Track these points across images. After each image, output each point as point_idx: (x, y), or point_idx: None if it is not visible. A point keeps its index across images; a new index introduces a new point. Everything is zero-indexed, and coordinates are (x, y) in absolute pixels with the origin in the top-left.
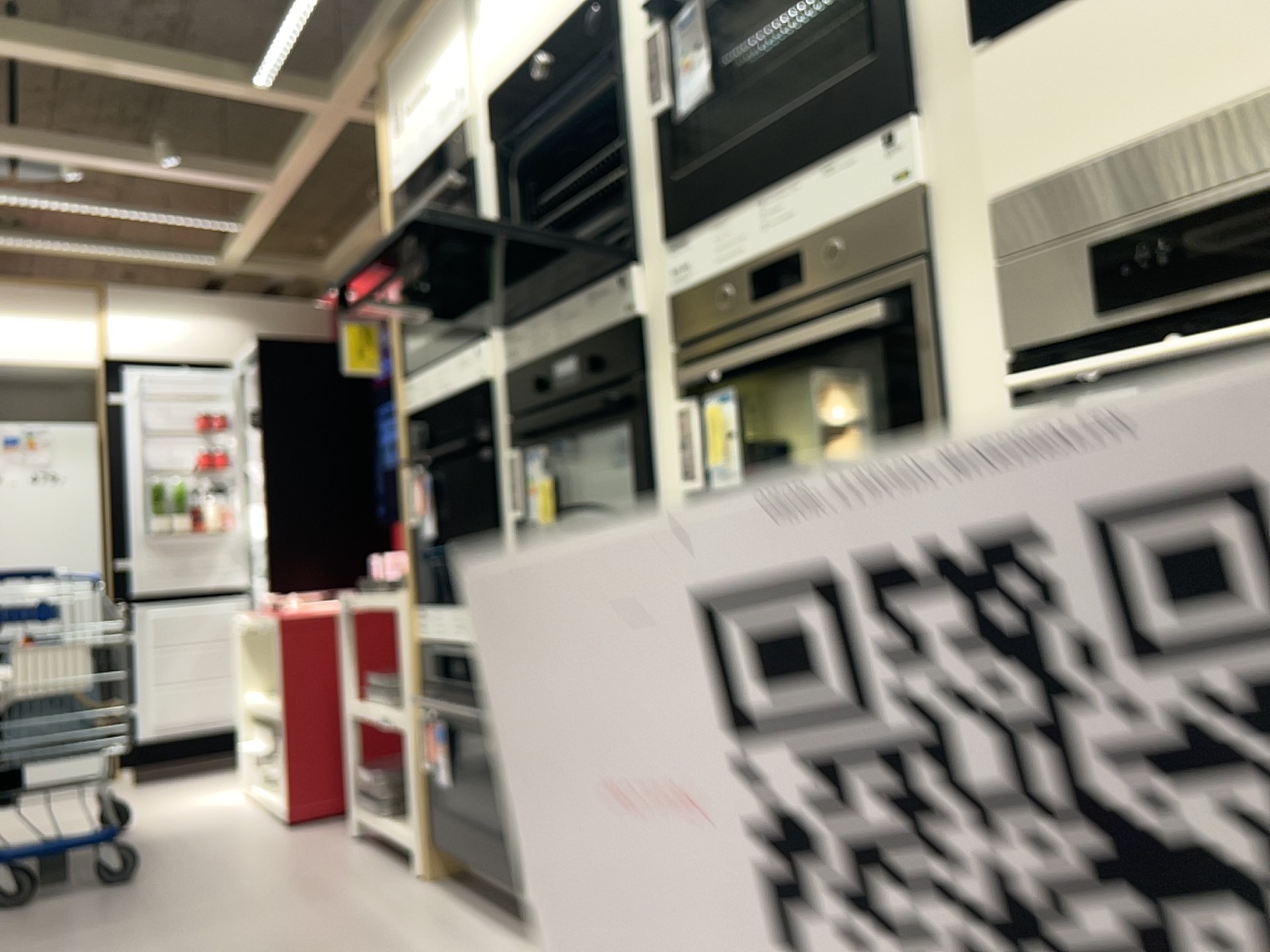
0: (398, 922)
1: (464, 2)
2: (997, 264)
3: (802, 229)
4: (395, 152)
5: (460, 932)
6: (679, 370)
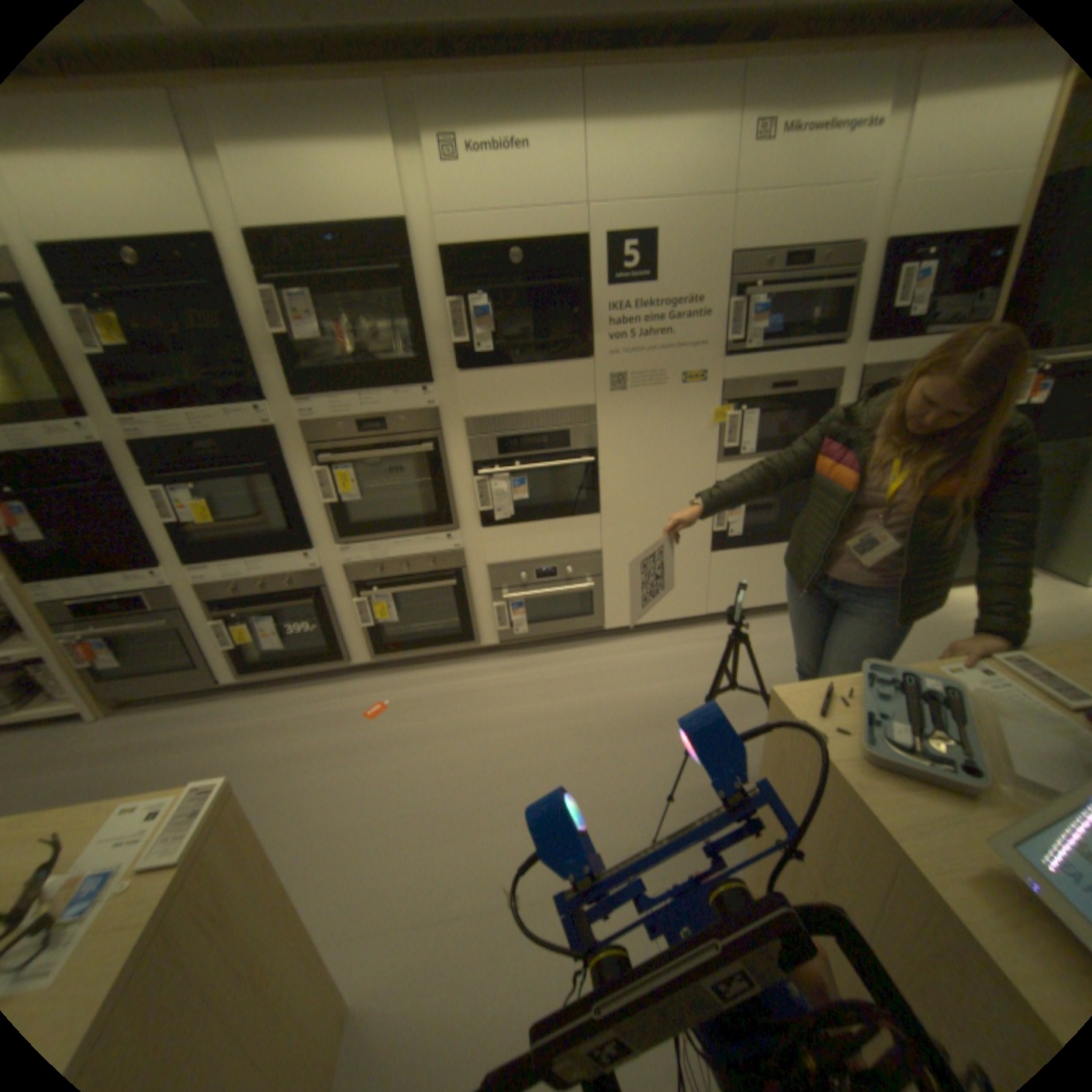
0: (130, 740)
1: None
2: (465, 437)
3: (385, 412)
4: None
5: (181, 719)
6: (309, 455)
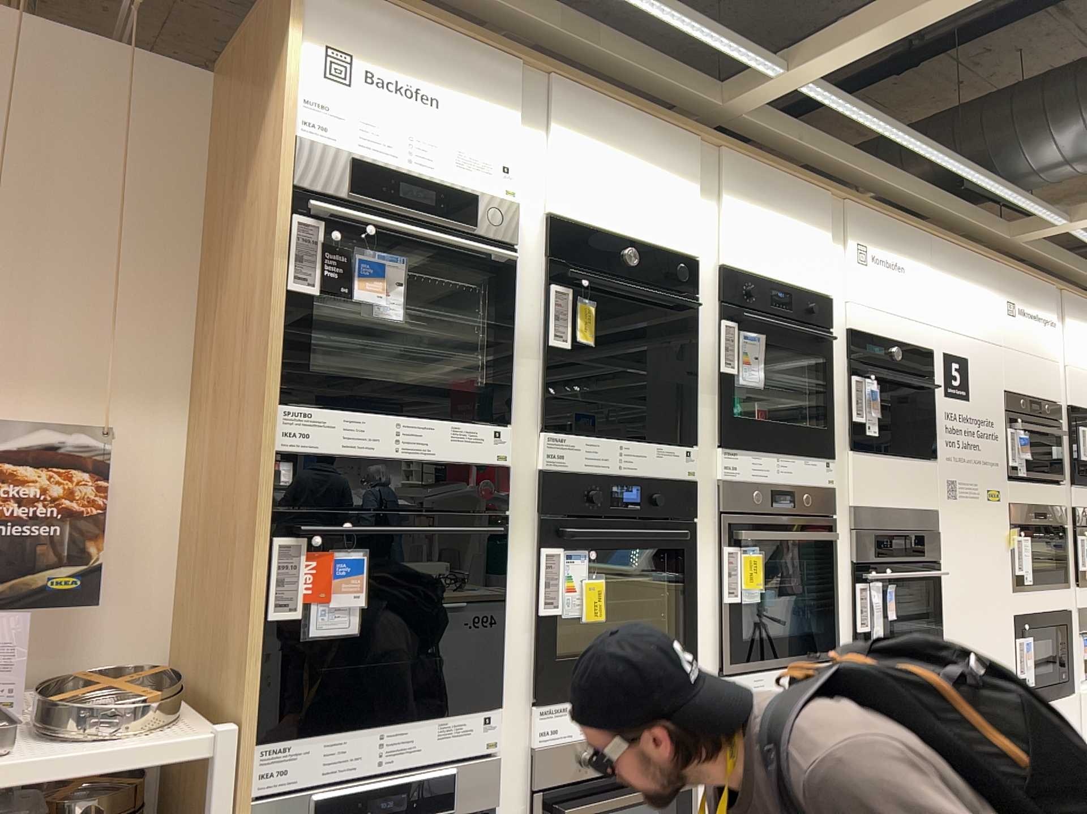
0: None
1: (523, 96)
2: (847, 528)
3: (795, 482)
4: (330, 101)
5: None
6: (720, 526)
